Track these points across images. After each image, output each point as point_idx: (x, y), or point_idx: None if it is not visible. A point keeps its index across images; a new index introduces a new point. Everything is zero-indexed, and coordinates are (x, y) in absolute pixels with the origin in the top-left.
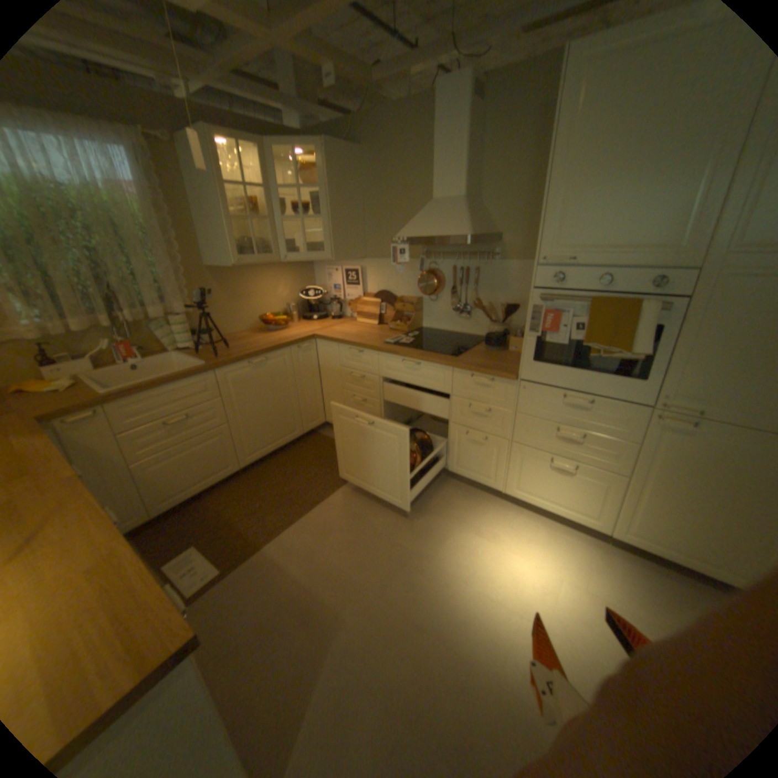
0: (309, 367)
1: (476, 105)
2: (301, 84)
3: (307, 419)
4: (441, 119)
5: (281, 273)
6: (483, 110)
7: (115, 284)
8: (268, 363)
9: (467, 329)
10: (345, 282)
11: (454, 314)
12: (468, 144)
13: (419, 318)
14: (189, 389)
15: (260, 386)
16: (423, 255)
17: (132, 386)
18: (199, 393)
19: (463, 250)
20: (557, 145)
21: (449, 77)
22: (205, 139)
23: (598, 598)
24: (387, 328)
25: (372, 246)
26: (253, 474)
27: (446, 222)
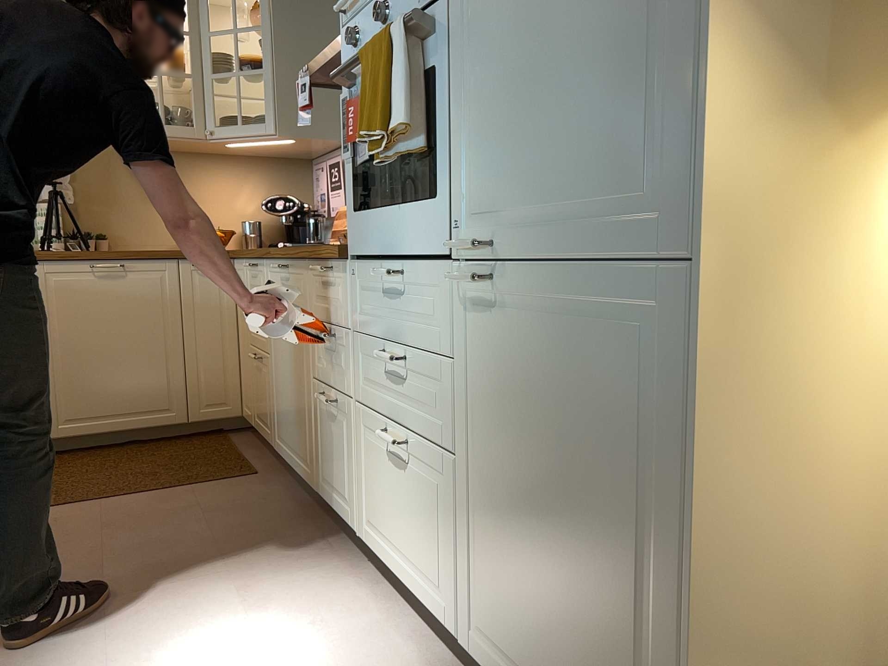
0: (213, 303)
1: None
2: None
3: (198, 395)
4: None
5: (245, 173)
6: None
7: None
8: (129, 274)
9: None
10: (329, 184)
11: None
12: None
13: None
14: None
15: (106, 308)
16: None
17: None
18: None
19: None
20: None
21: None
22: None
23: None
24: None
25: None
26: (67, 457)
27: None
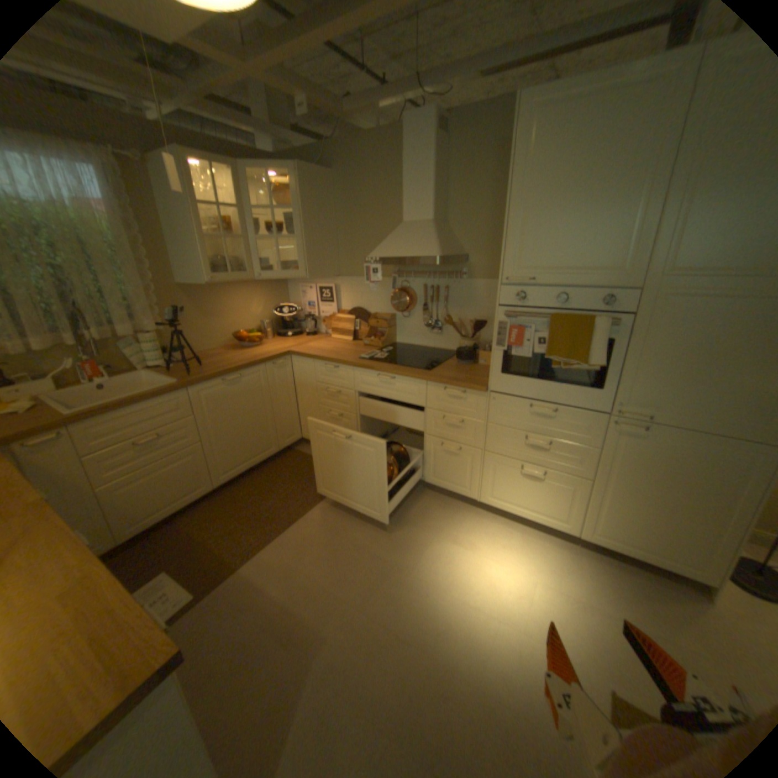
0: (284, 384)
1: (441, 138)
2: (274, 111)
3: (283, 436)
4: (409, 149)
5: (255, 291)
6: (448, 142)
7: (81, 302)
8: (243, 380)
9: (439, 344)
10: (319, 300)
11: (426, 330)
12: (435, 173)
13: (393, 334)
14: (161, 408)
15: (235, 403)
16: (395, 274)
17: (100, 406)
18: (171, 412)
19: (434, 270)
20: (514, 177)
21: (415, 112)
22: (178, 160)
23: (570, 599)
24: (362, 344)
25: (346, 265)
26: (228, 494)
27: (417, 244)
